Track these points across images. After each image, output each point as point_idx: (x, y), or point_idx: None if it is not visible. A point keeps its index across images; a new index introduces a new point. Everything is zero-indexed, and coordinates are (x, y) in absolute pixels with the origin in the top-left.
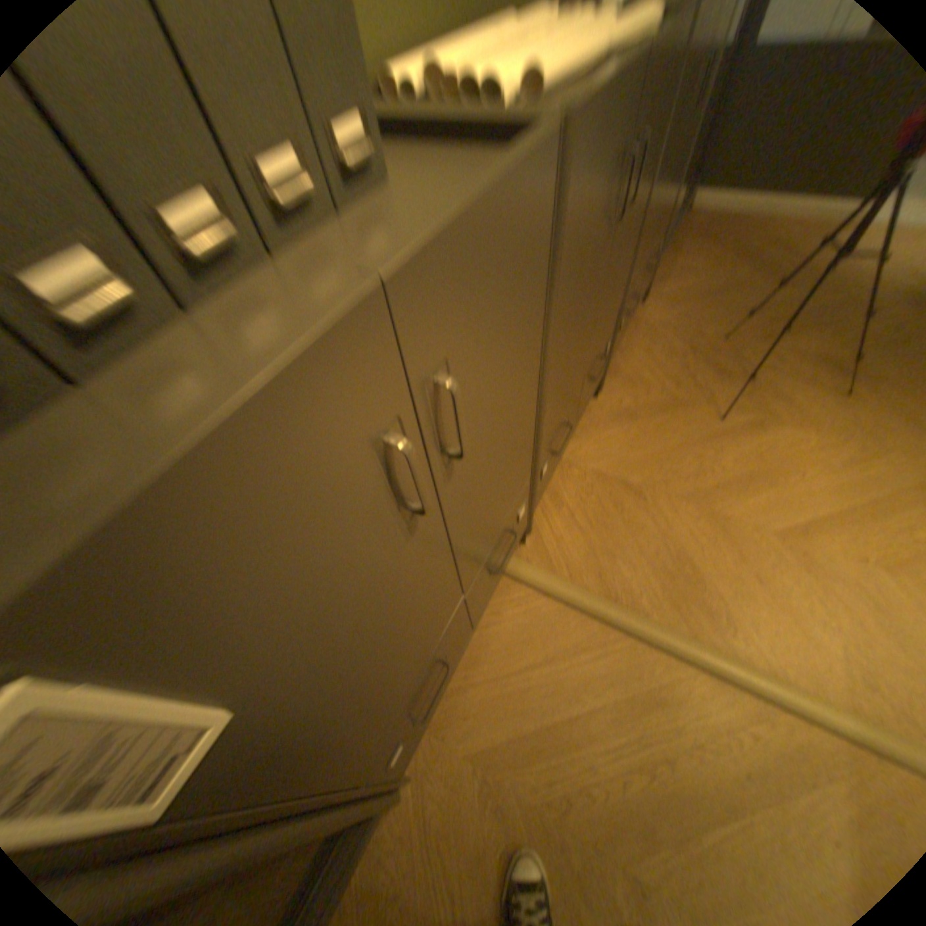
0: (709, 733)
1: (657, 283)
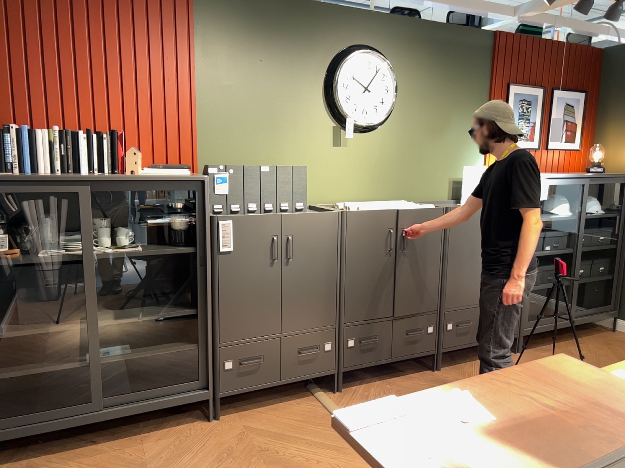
0: (344, 467)
1: (537, 351)
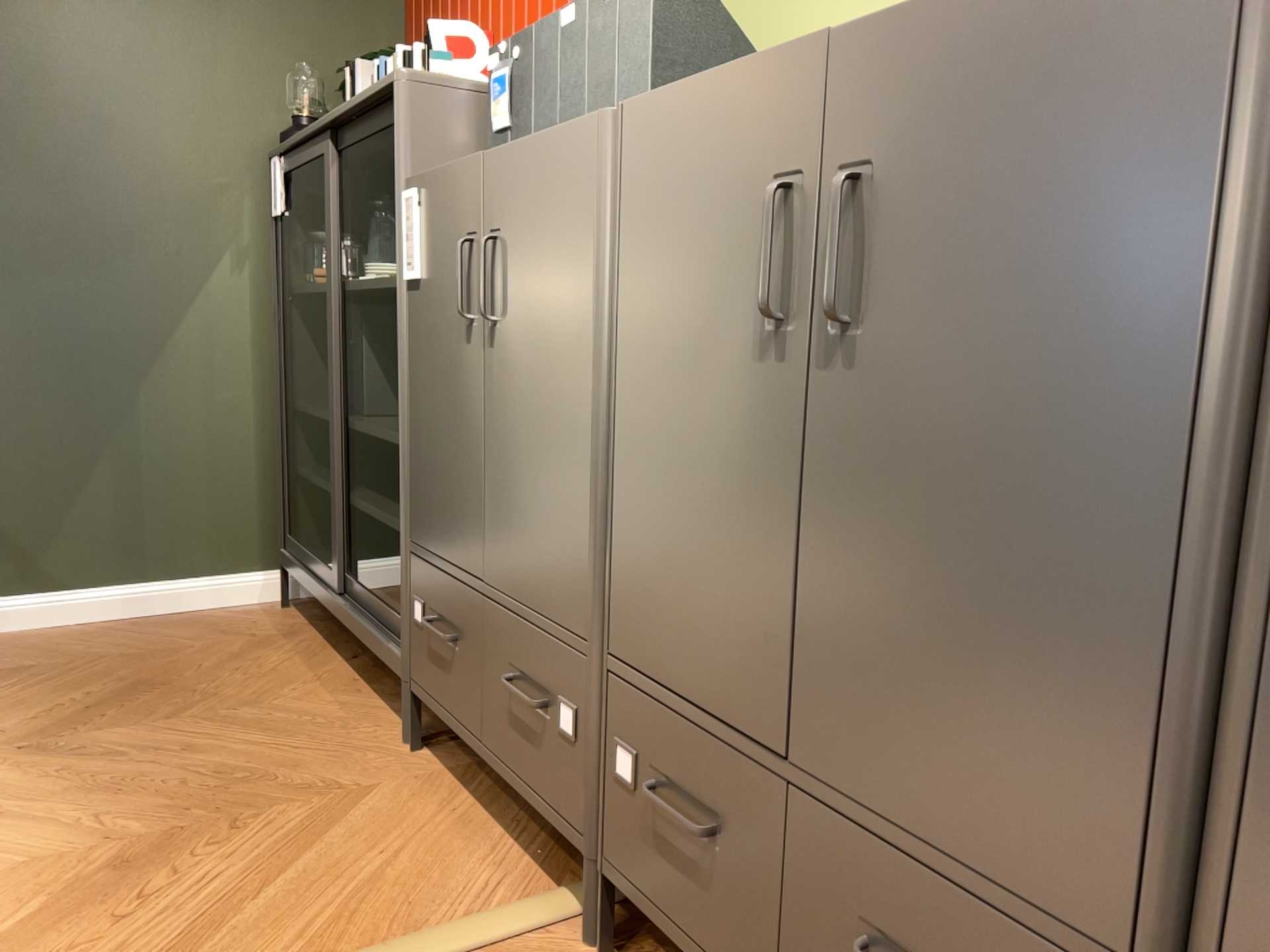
0: None
1: None
